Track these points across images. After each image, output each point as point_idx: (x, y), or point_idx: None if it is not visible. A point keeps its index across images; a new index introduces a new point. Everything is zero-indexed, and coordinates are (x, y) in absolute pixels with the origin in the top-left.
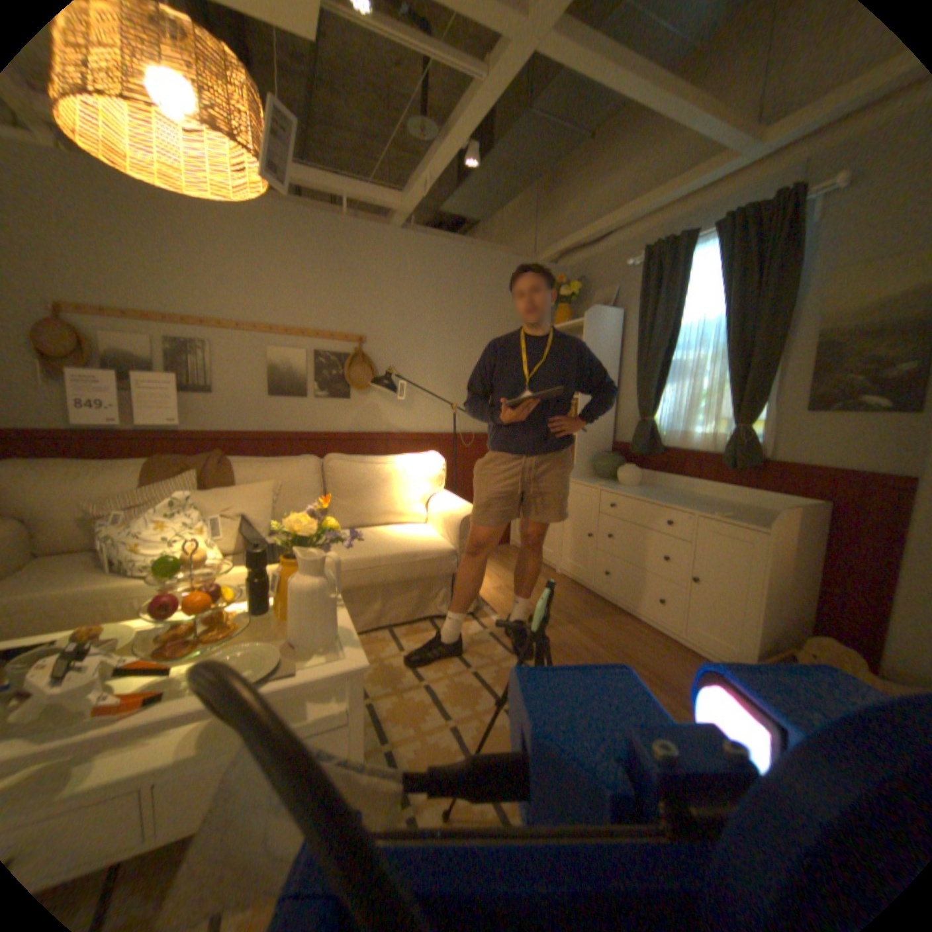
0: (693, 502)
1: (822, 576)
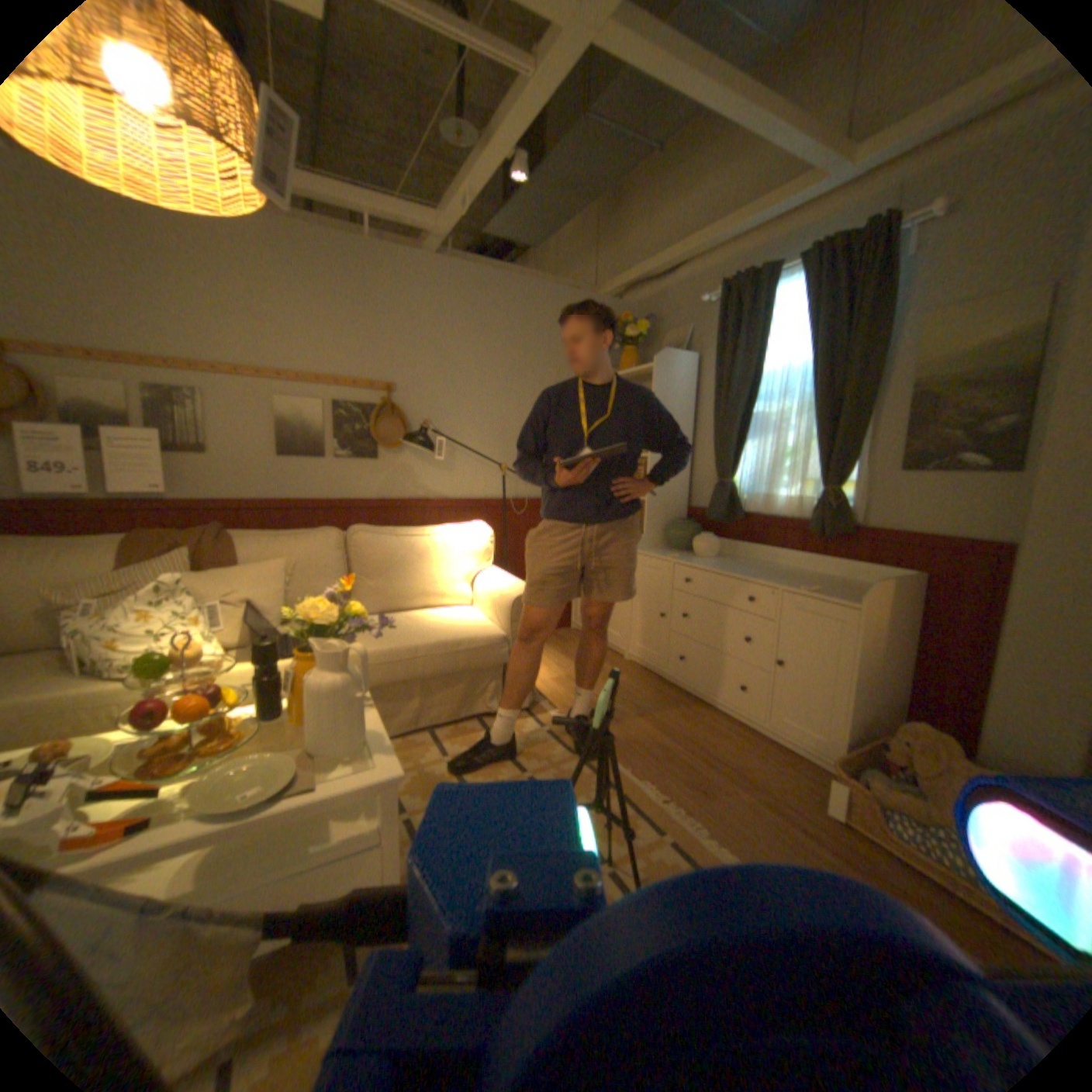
0: (777, 575)
1: (916, 655)
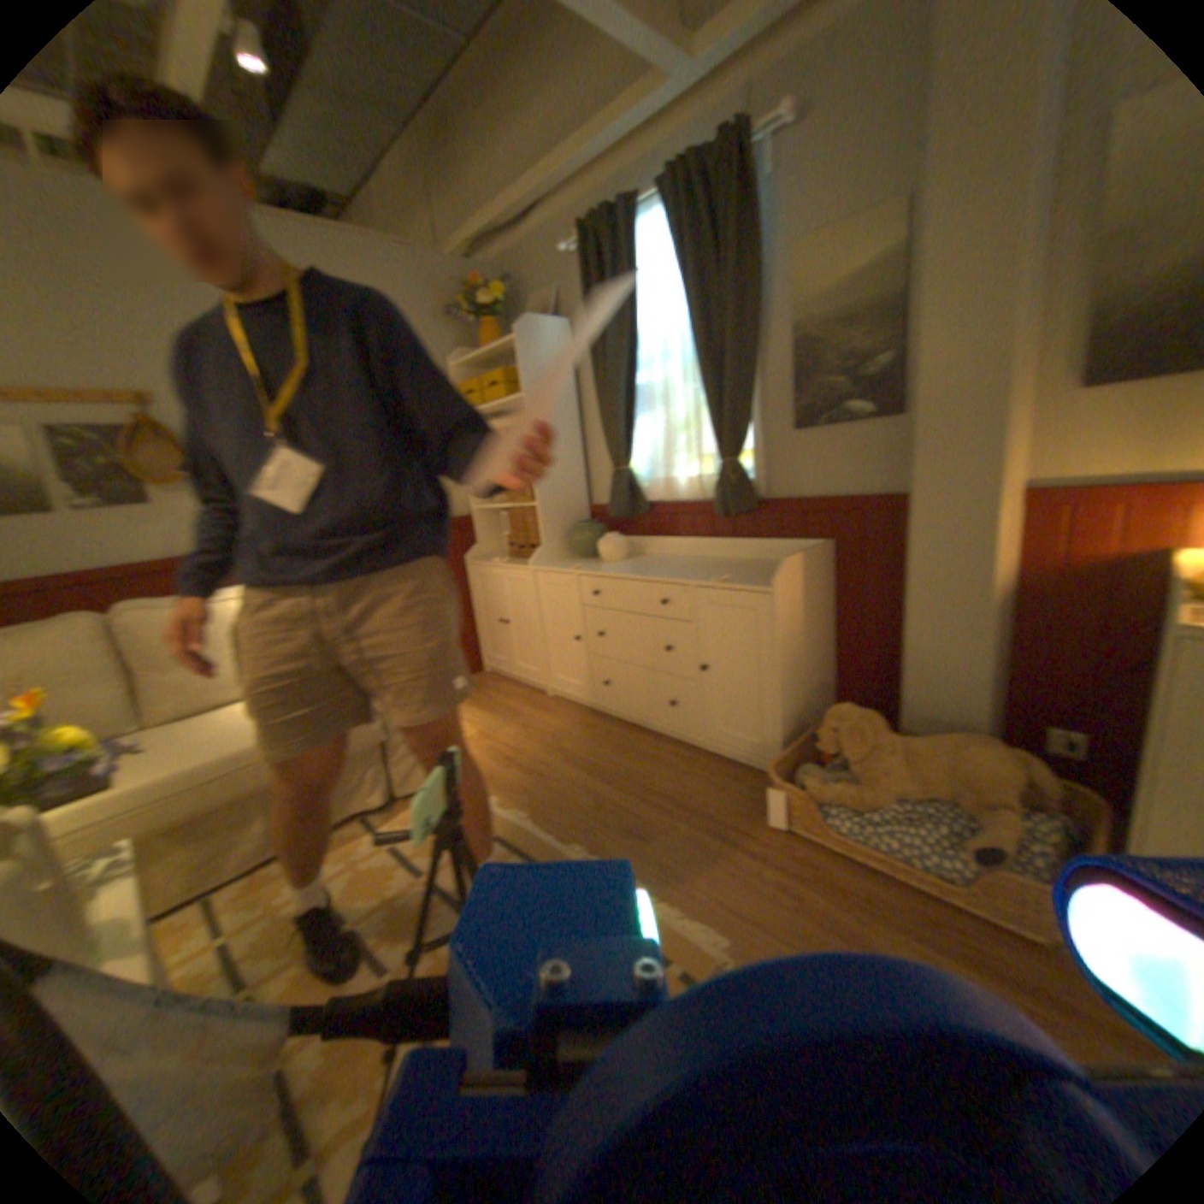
0: (689, 569)
1: (835, 628)
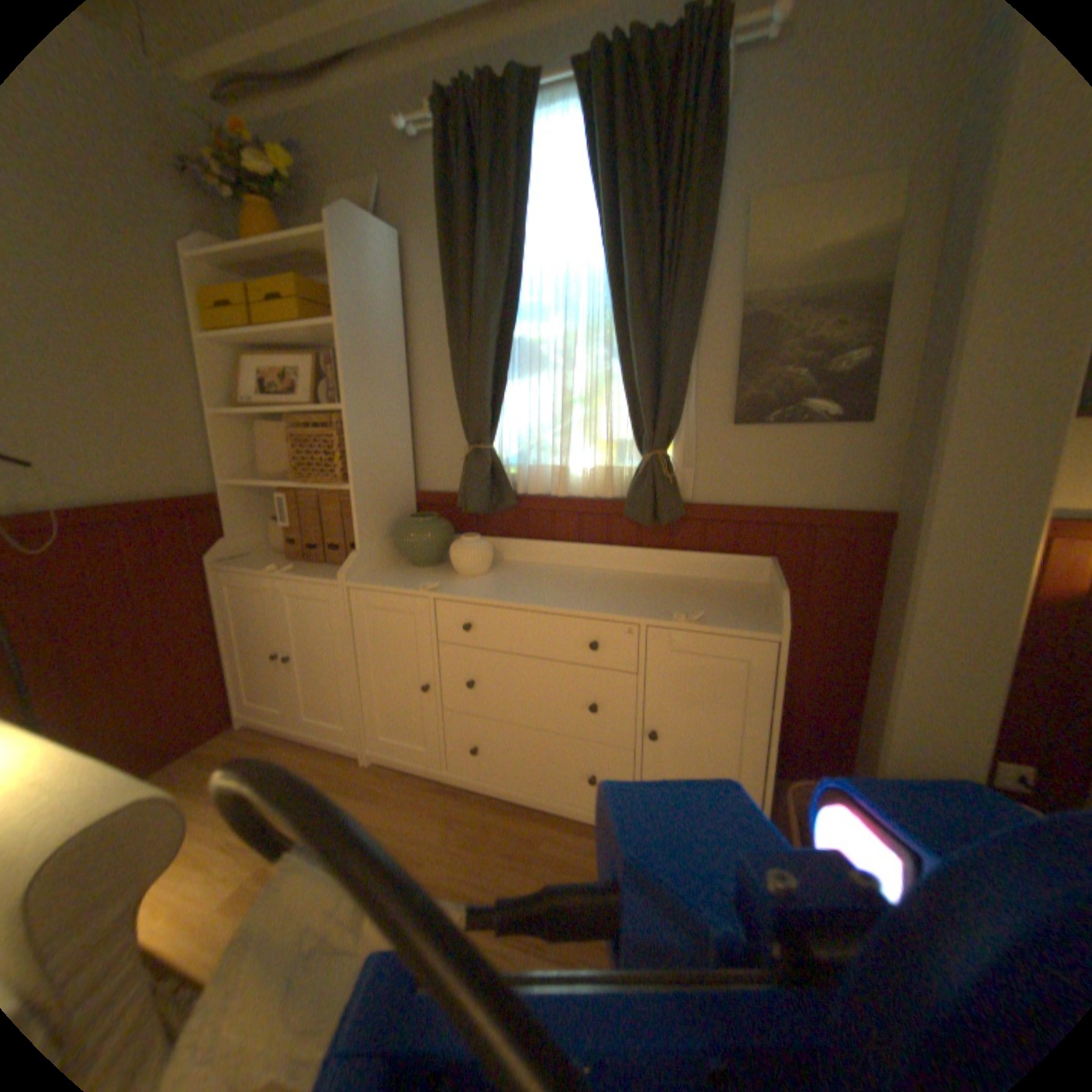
0: (606, 593)
1: None
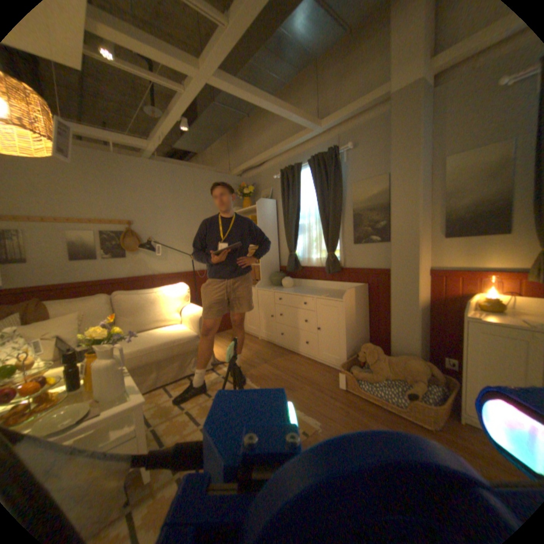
0: (314, 292)
1: (369, 317)
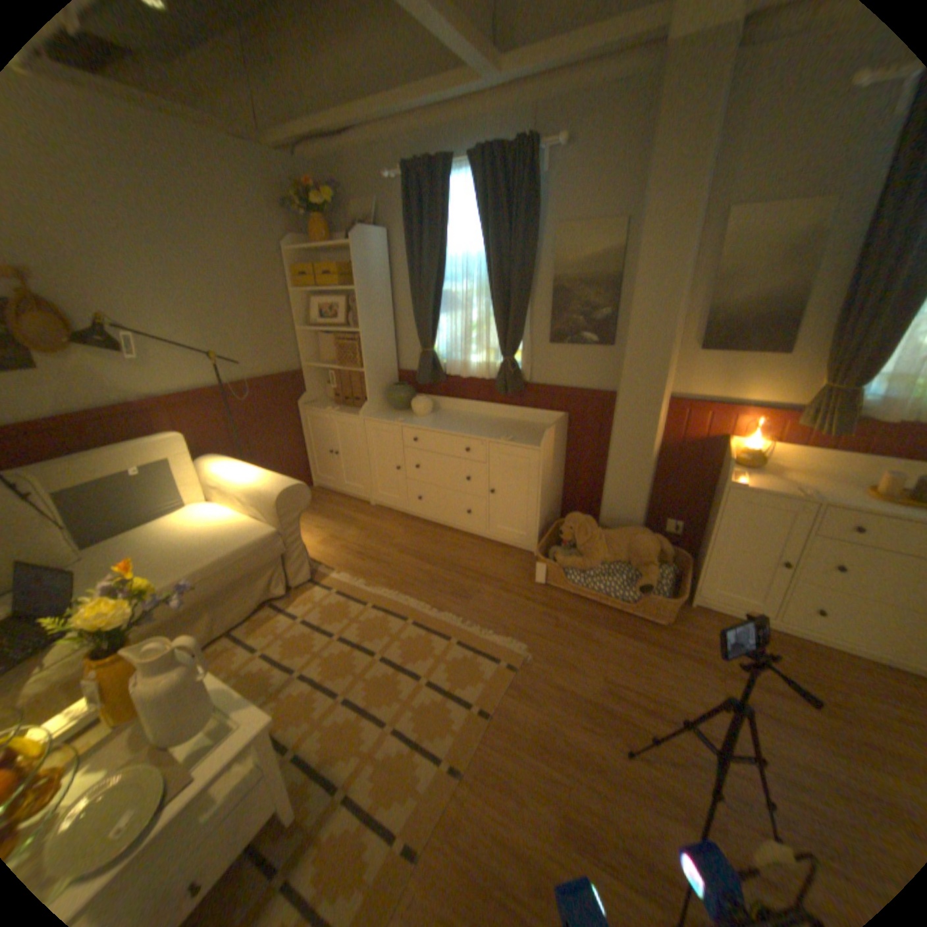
0: (479, 428)
1: (563, 465)
